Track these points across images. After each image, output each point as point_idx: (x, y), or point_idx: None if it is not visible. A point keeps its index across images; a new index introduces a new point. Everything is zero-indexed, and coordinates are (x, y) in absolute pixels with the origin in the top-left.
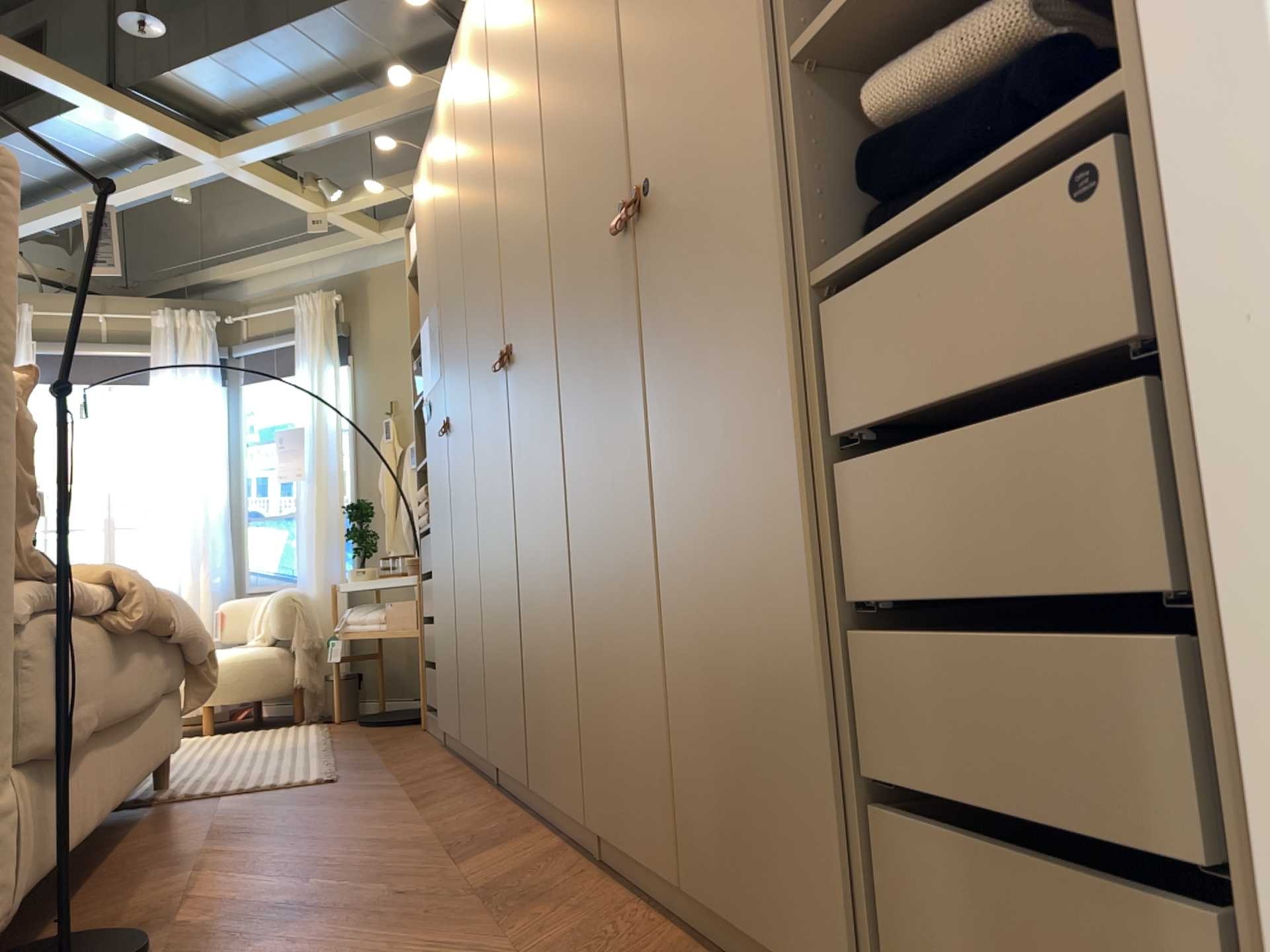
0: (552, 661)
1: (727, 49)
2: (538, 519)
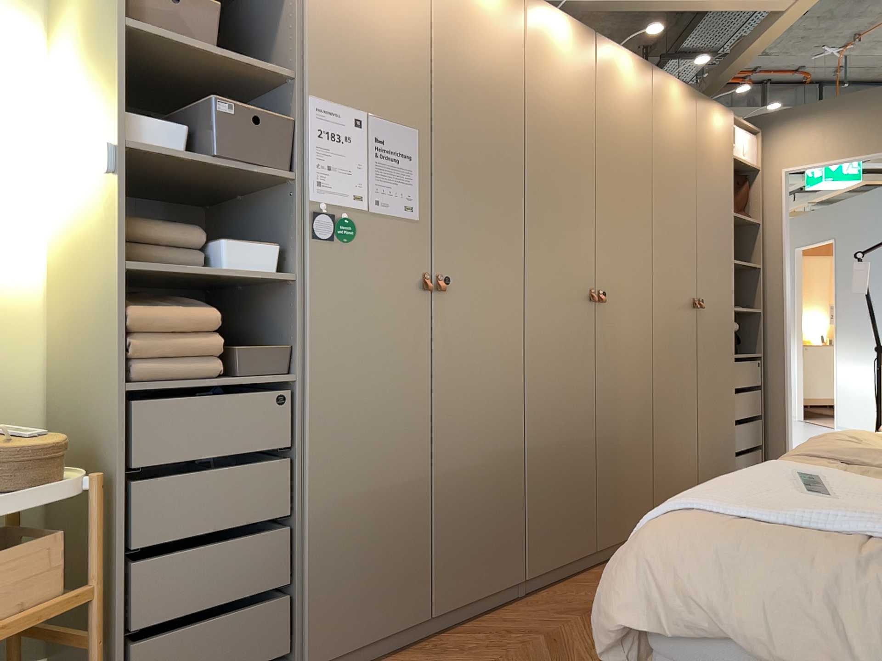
0: (629, 471)
1: (729, 291)
2: (623, 397)
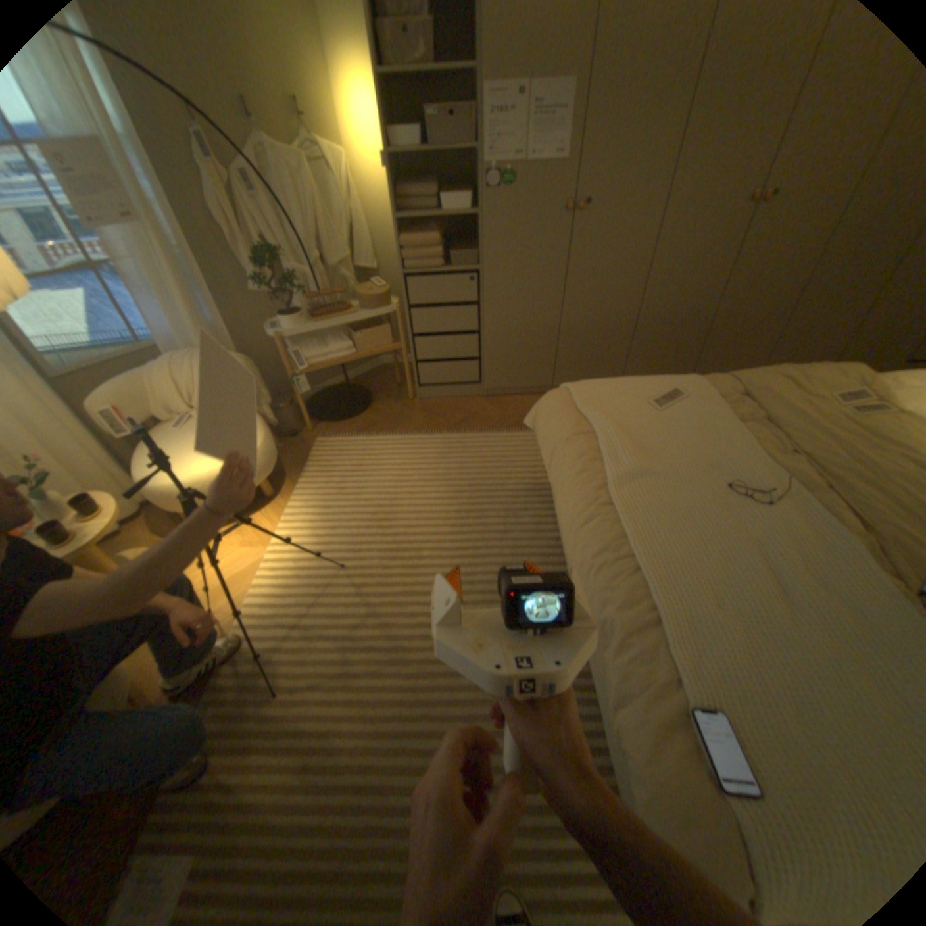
0: (745, 338)
1: None
2: (761, 285)
